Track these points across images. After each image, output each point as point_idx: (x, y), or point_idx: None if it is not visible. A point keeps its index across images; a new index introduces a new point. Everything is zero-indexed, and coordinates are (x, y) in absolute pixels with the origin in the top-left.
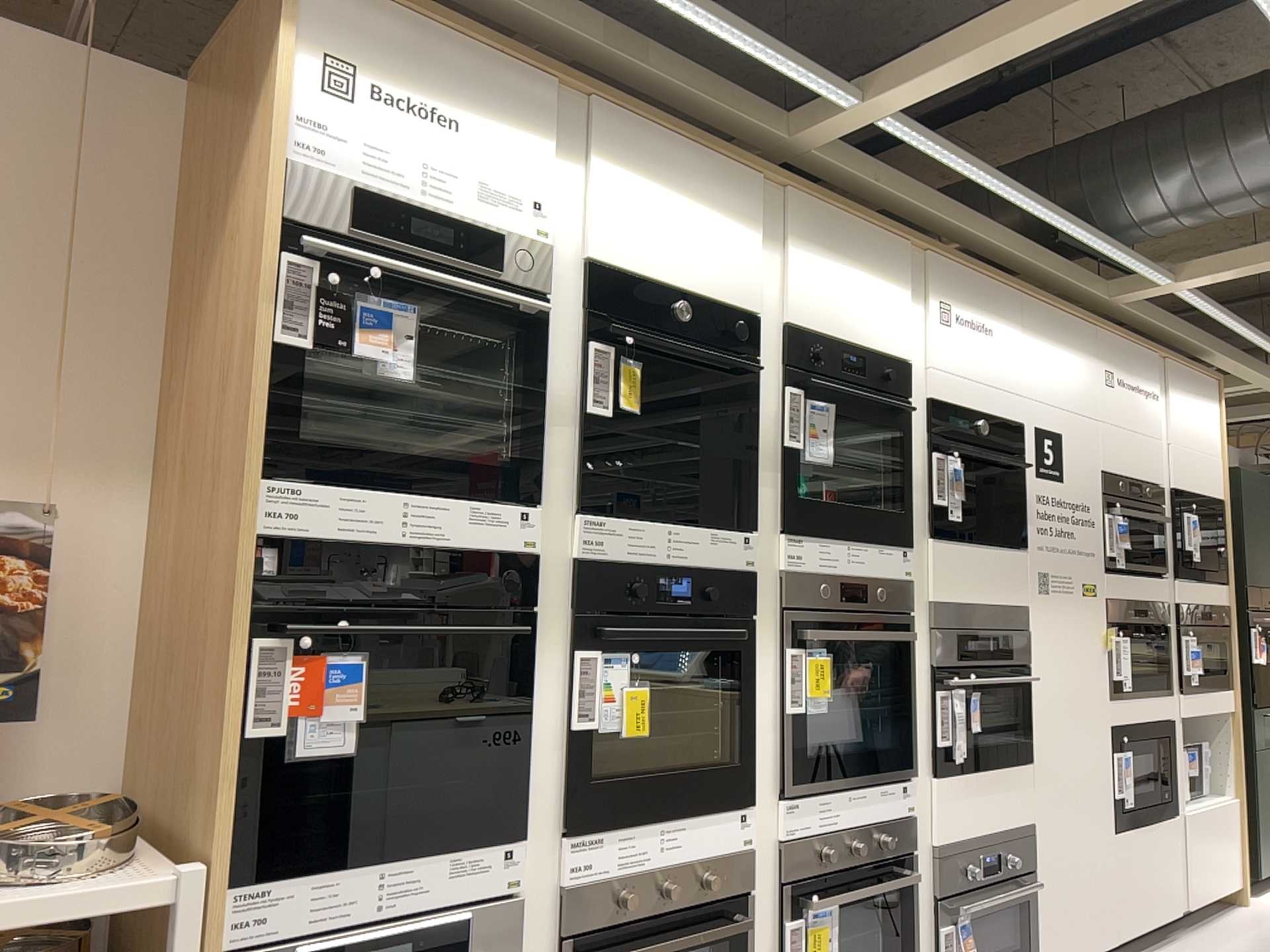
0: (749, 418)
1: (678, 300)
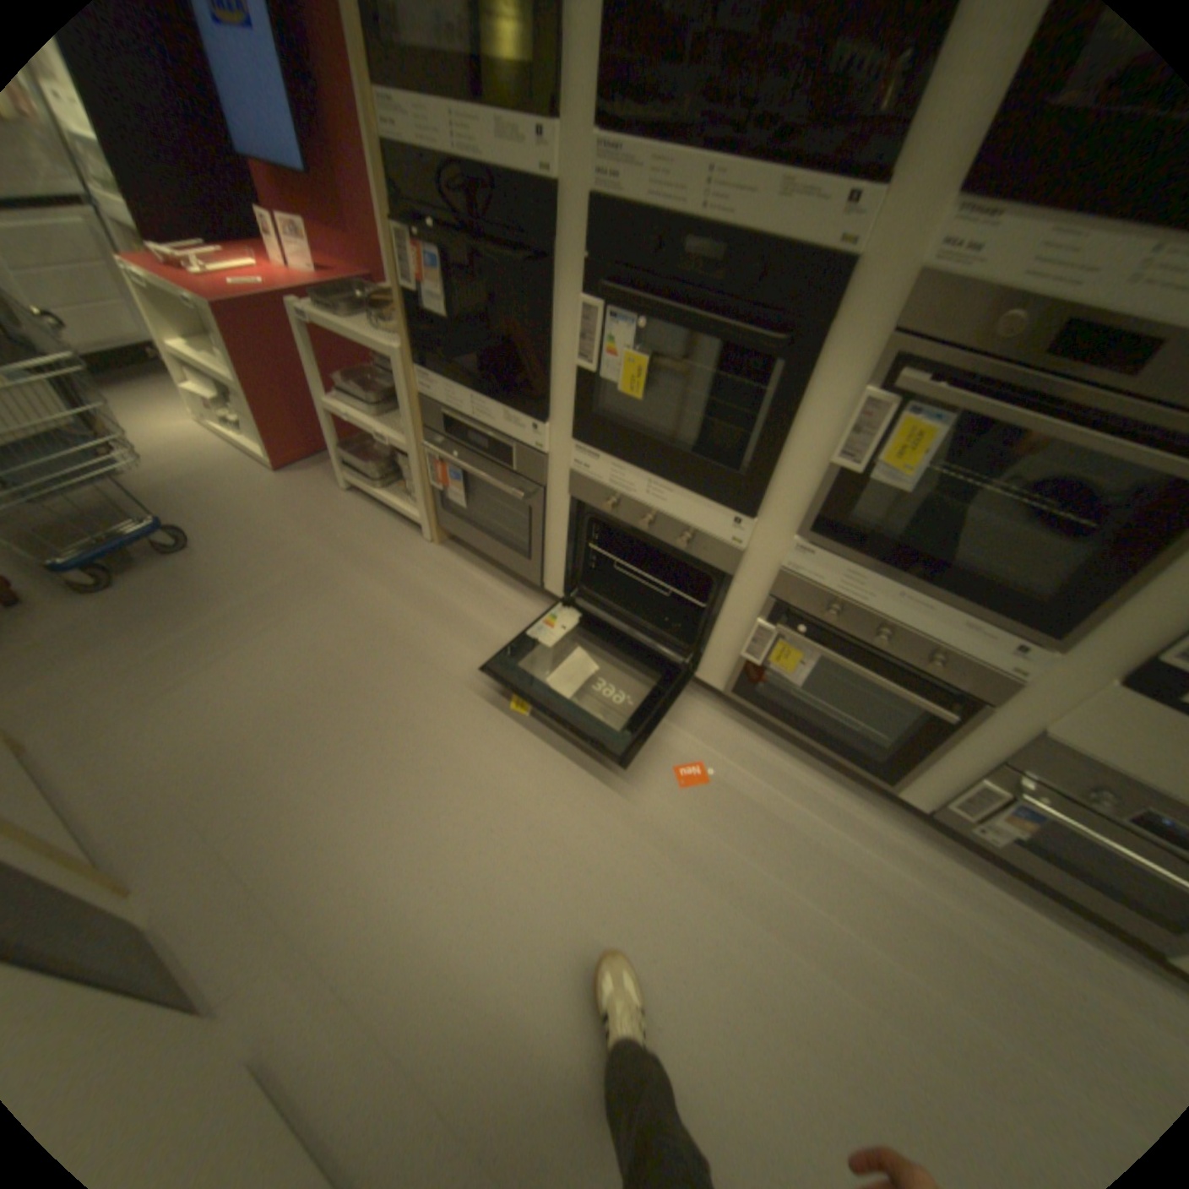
0: None
1: None
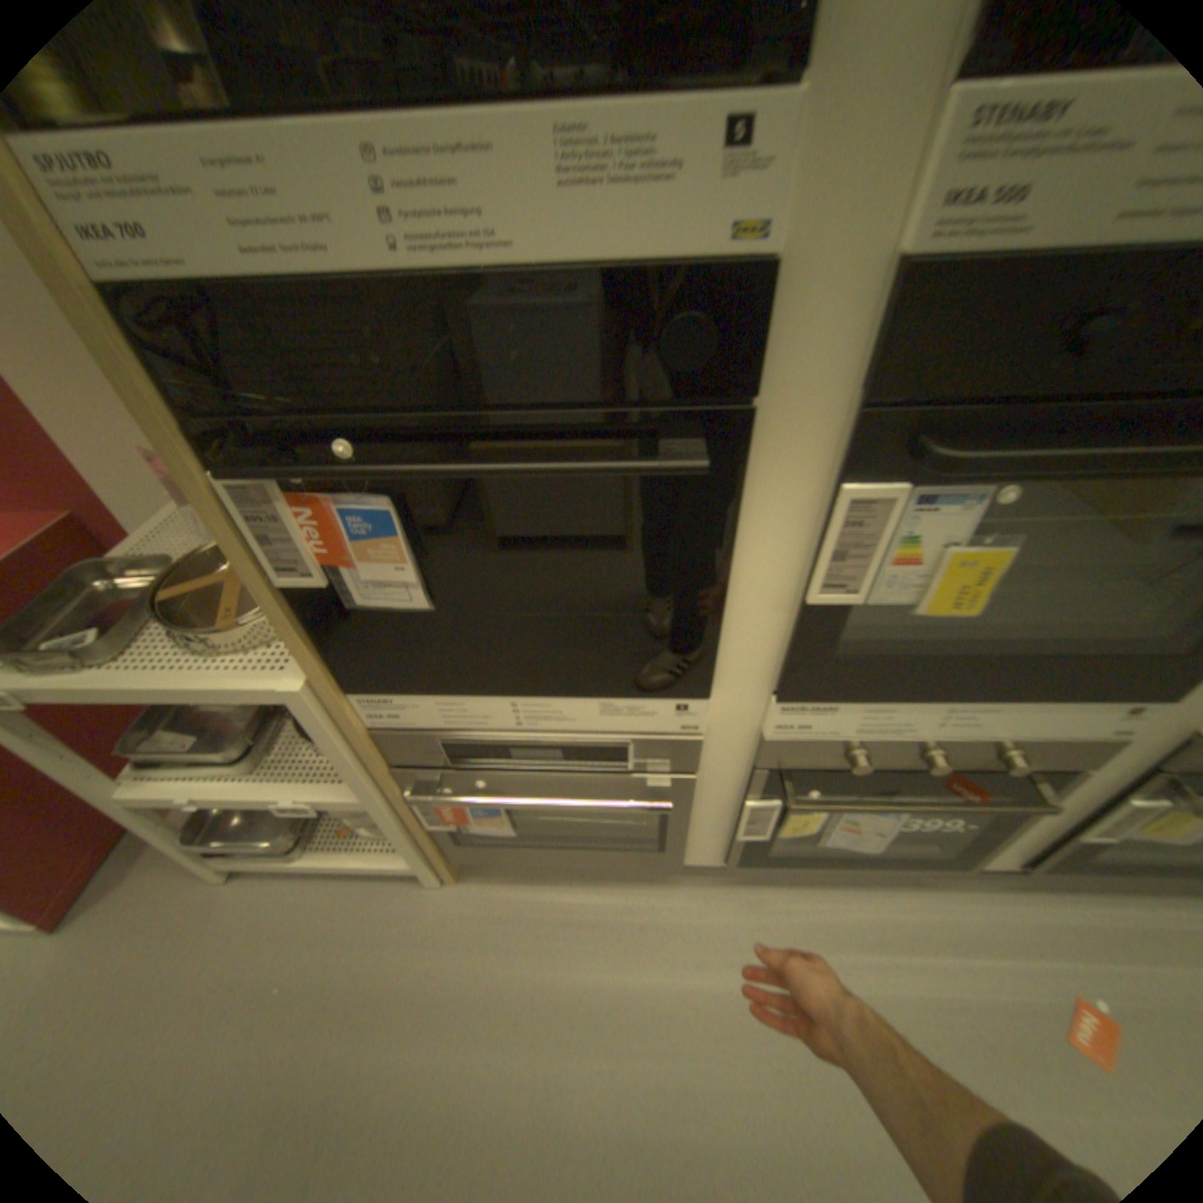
0: None
1: None
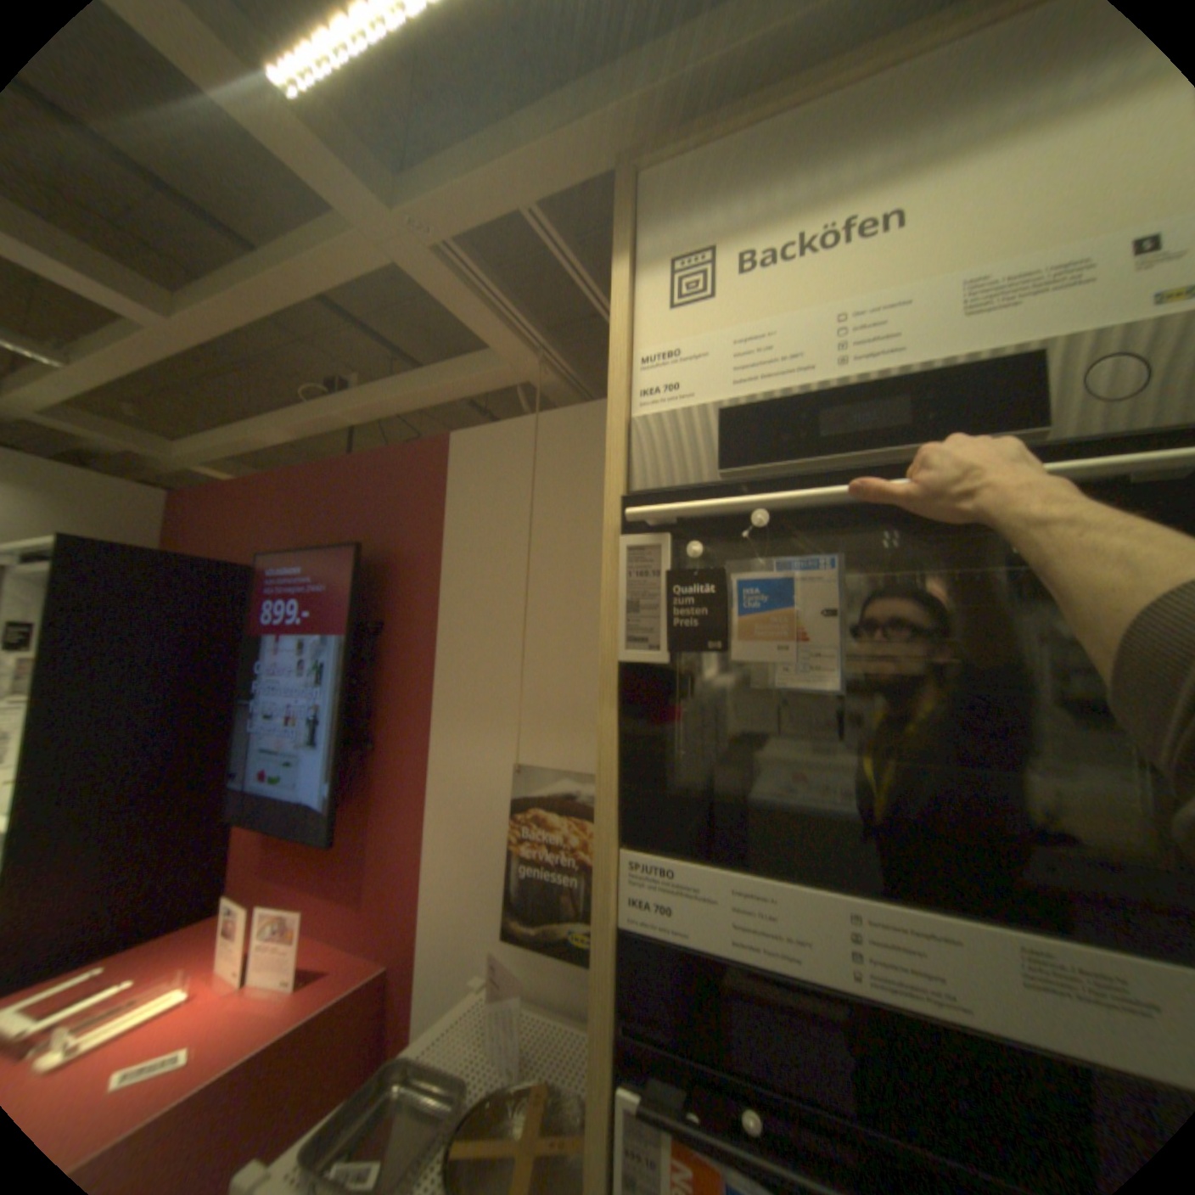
0: None
1: None
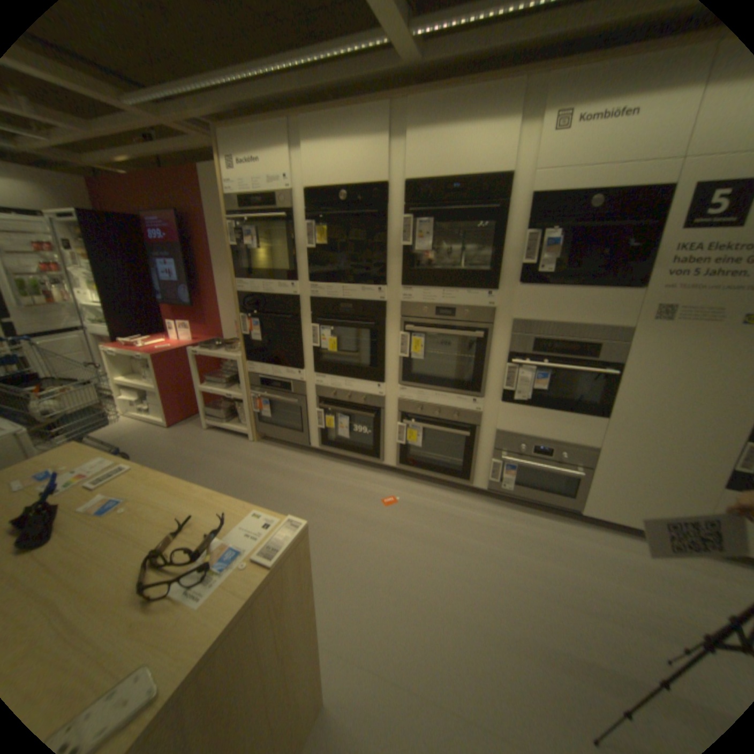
0: (384, 236)
1: (344, 190)
